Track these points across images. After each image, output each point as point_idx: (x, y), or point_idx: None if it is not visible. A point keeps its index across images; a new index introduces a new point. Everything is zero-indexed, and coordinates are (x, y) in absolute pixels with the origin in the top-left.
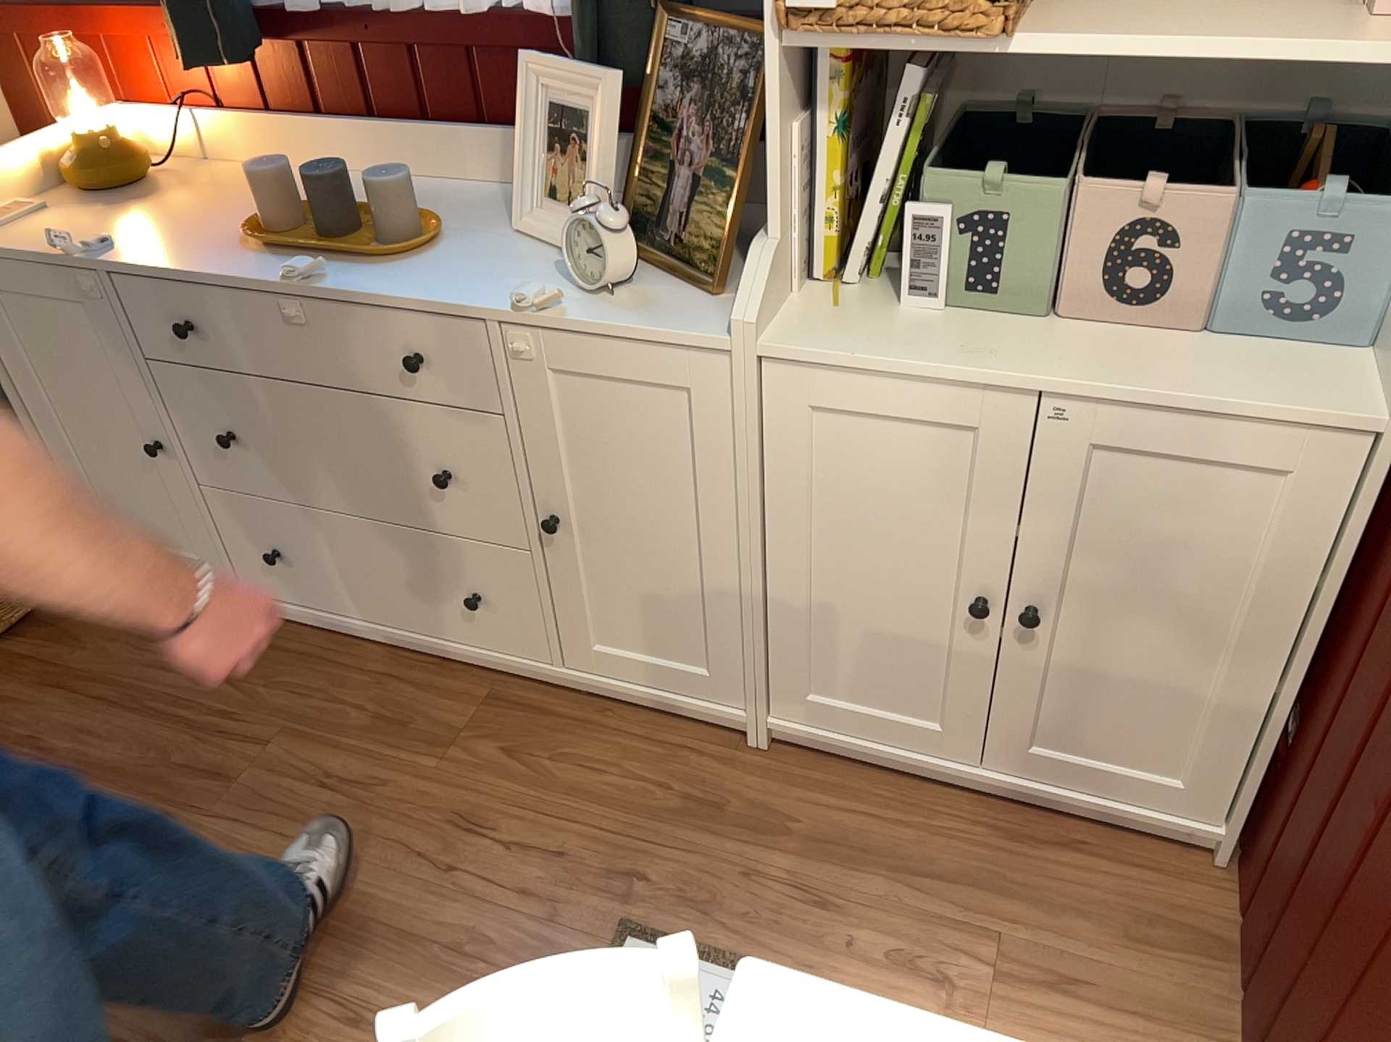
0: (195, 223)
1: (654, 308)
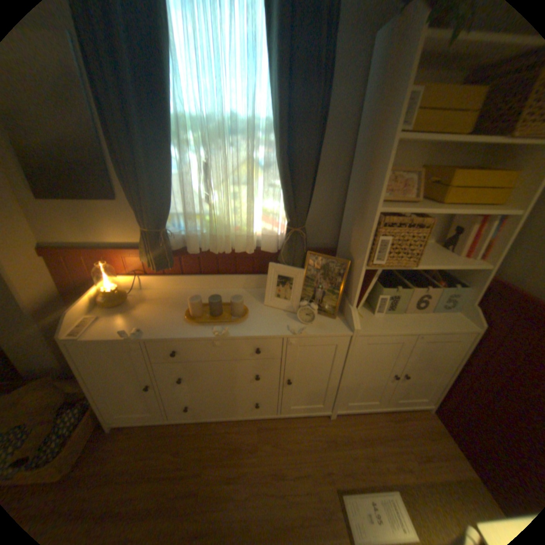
0: (161, 316)
1: (325, 327)
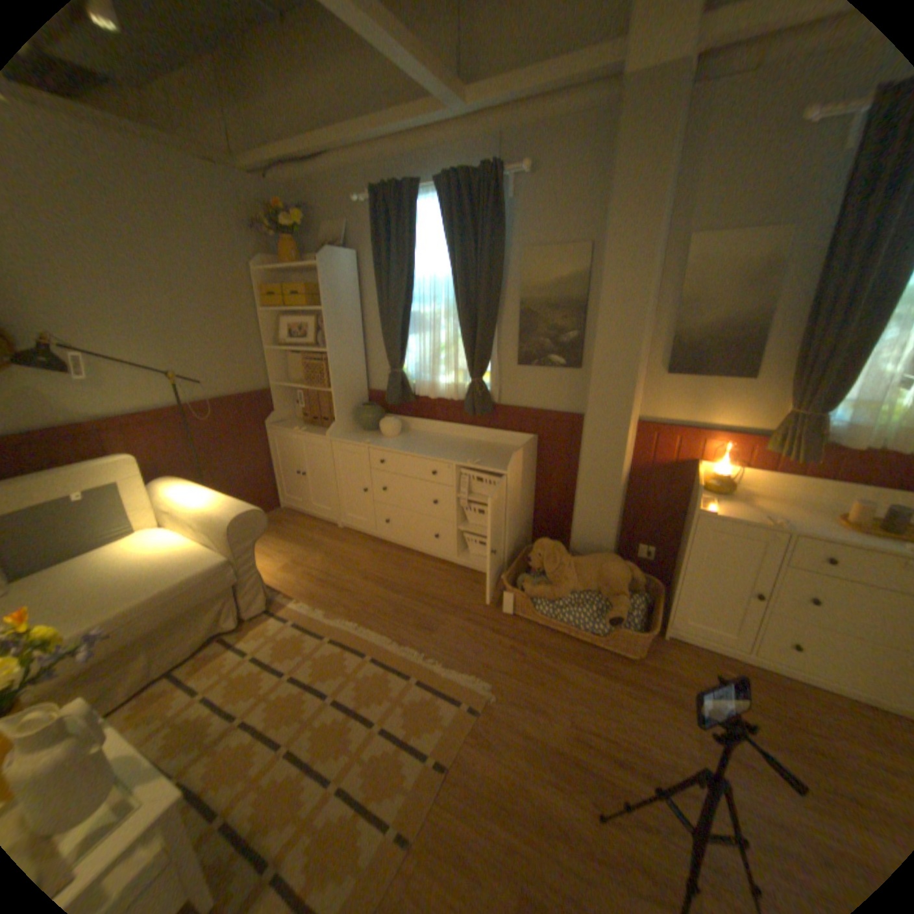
0: (800, 517)
1: None
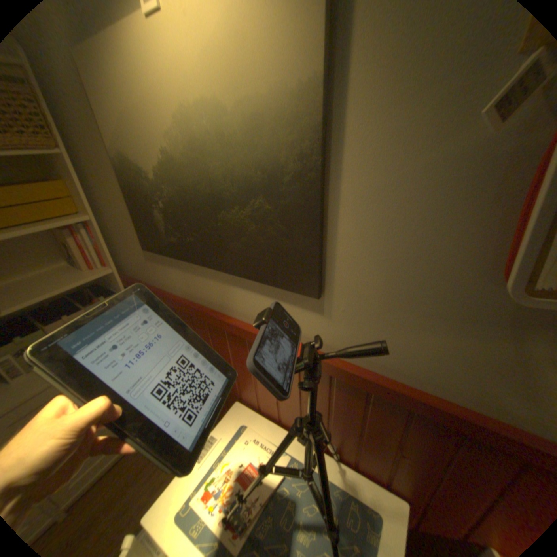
0: None
1: None
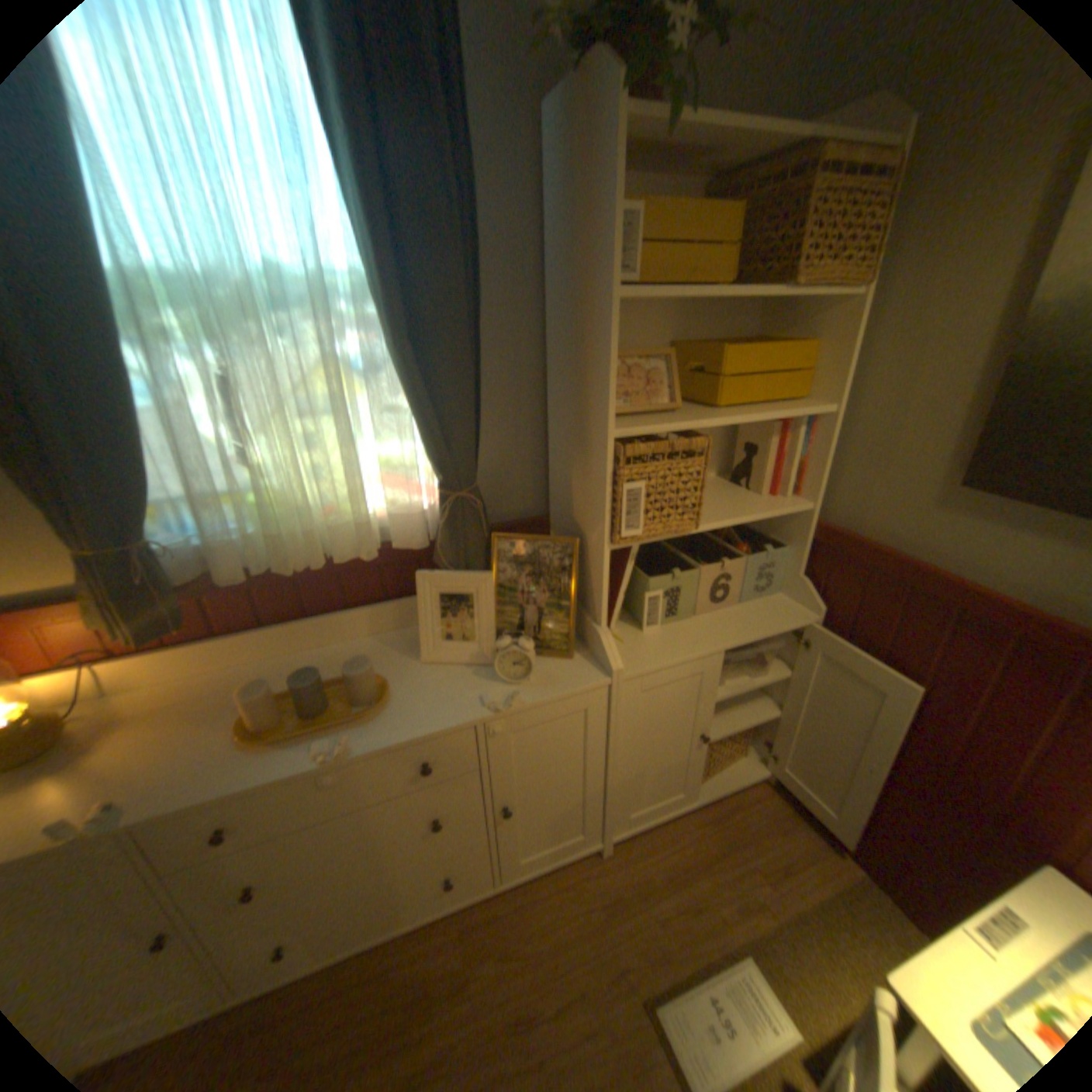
0: (170, 754)
1: (556, 681)
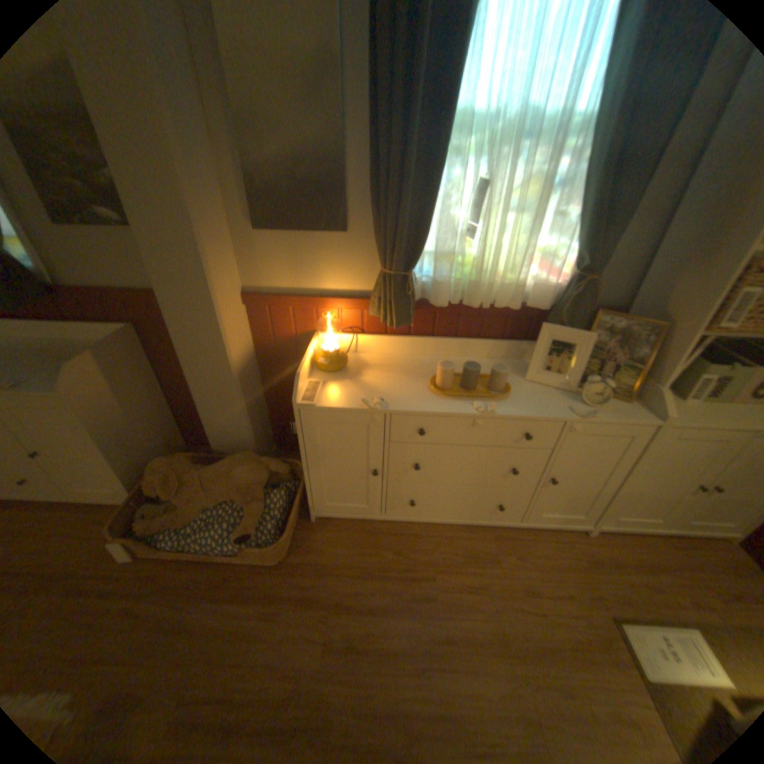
0: (399, 386)
1: (621, 413)
